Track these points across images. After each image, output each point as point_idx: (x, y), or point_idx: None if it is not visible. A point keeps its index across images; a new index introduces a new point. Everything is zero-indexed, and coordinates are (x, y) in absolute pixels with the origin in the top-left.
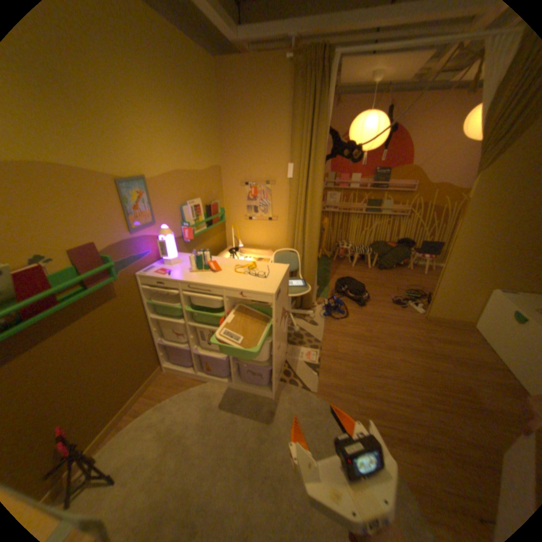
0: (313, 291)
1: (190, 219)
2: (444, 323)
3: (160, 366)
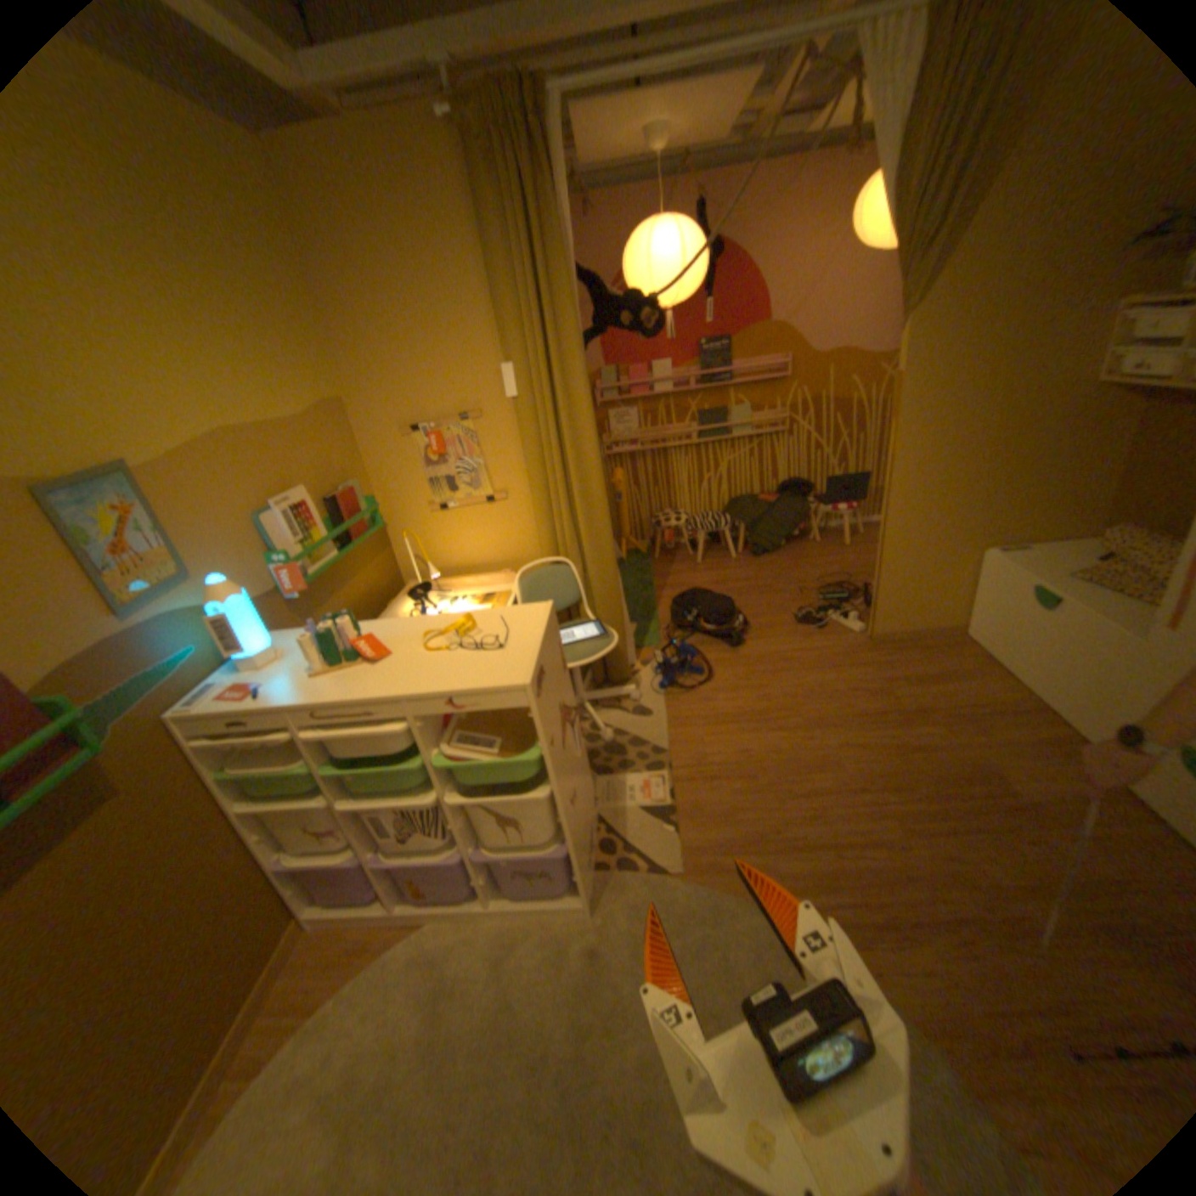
0: (625, 639)
1: (289, 544)
2: (907, 642)
3: (295, 921)
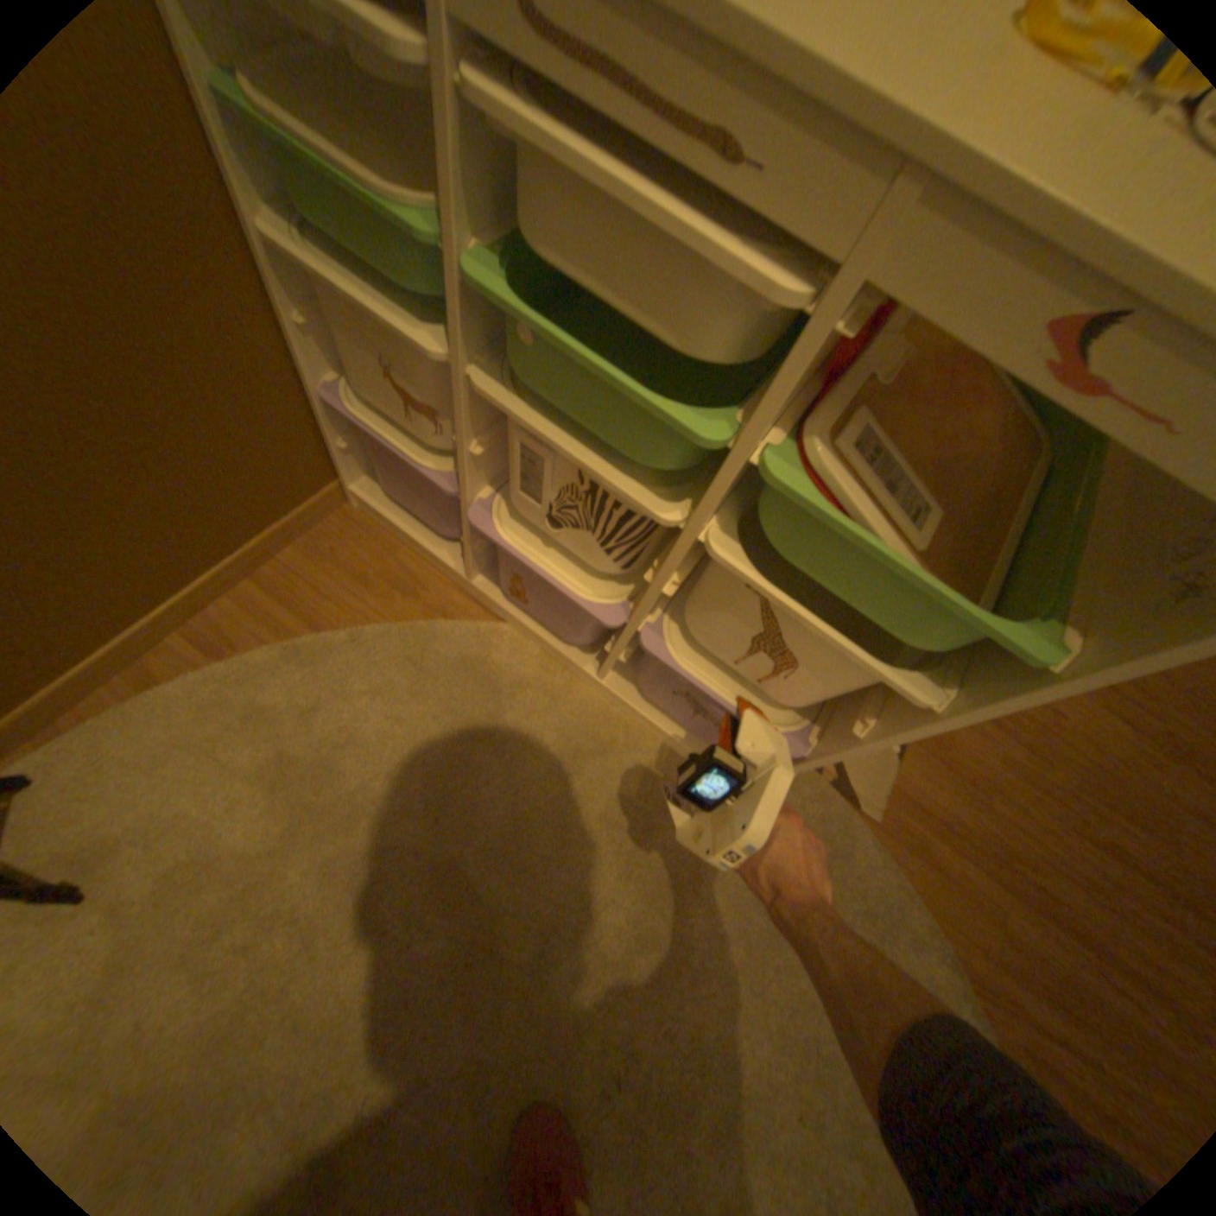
0: None
1: None
2: None
3: (340, 483)
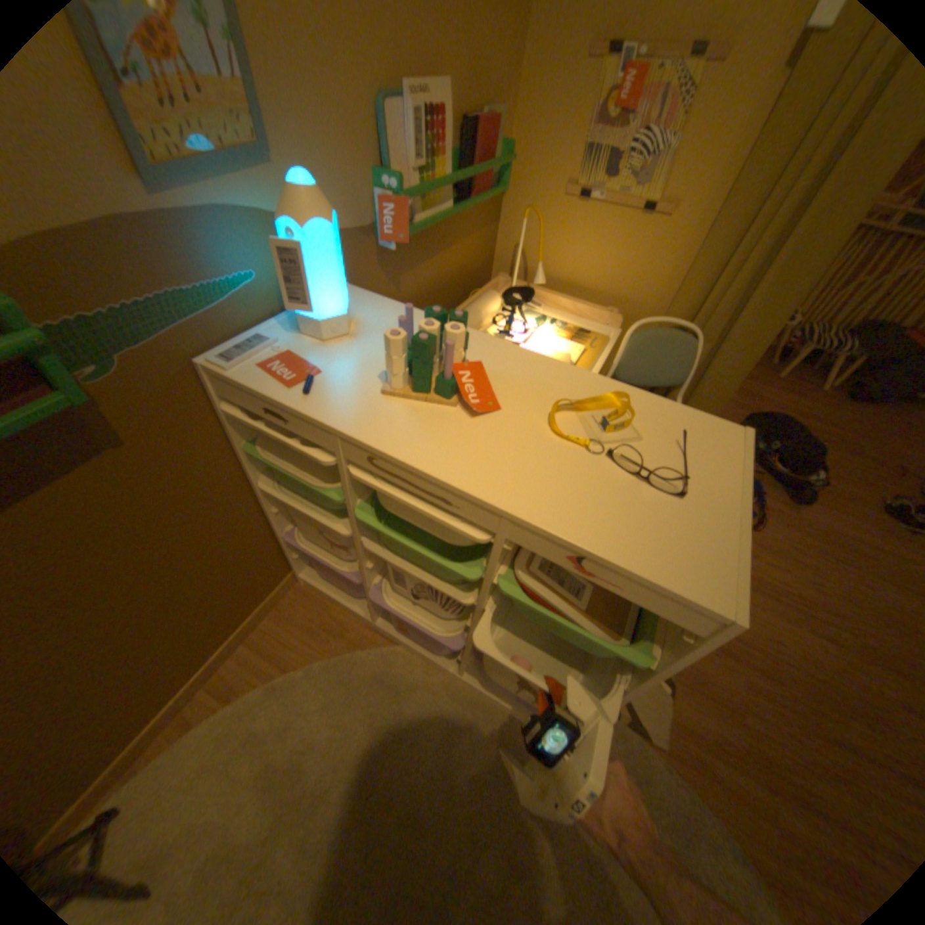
0: None
1: (407, 164)
2: None
3: (293, 573)
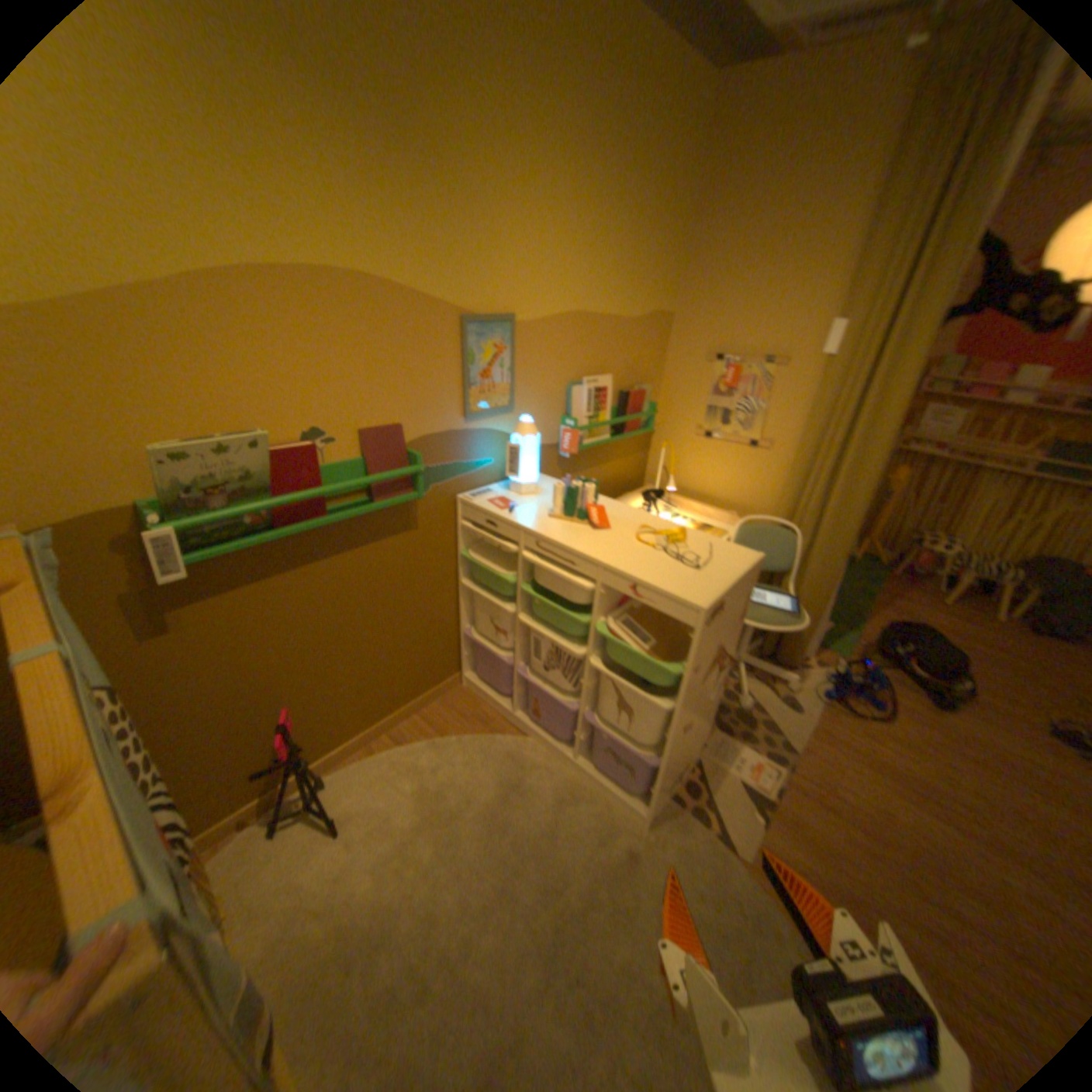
0: (815, 630)
1: (580, 414)
2: None
3: (460, 672)
